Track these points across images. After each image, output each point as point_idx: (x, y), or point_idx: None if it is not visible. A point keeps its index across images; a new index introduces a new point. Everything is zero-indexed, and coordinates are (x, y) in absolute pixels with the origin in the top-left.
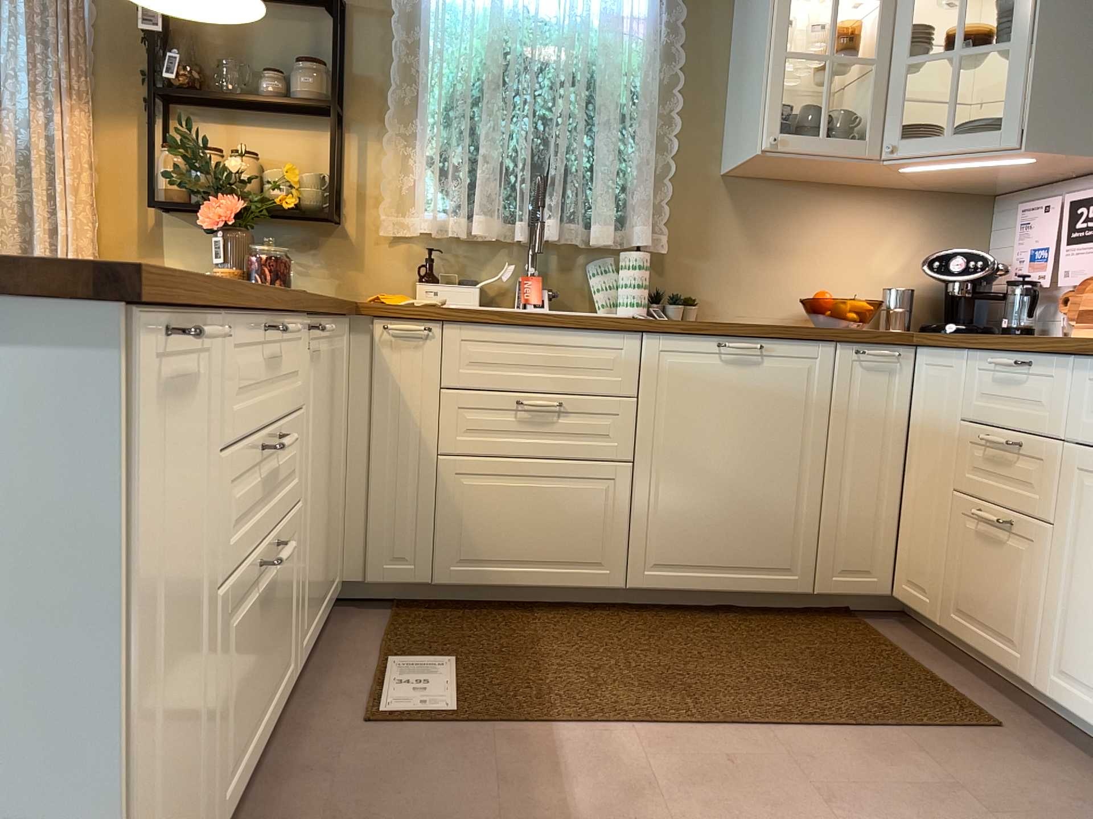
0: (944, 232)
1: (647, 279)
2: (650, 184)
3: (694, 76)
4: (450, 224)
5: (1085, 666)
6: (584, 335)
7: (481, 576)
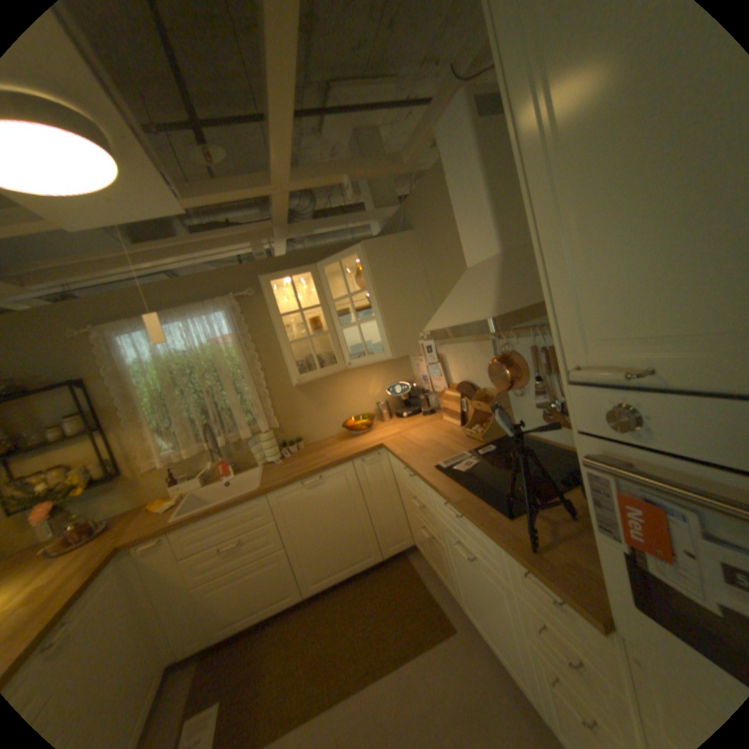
0: (392, 370)
1: (273, 444)
2: (261, 400)
3: (263, 348)
4: (173, 456)
5: (471, 610)
6: (238, 507)
7: (233, 630)
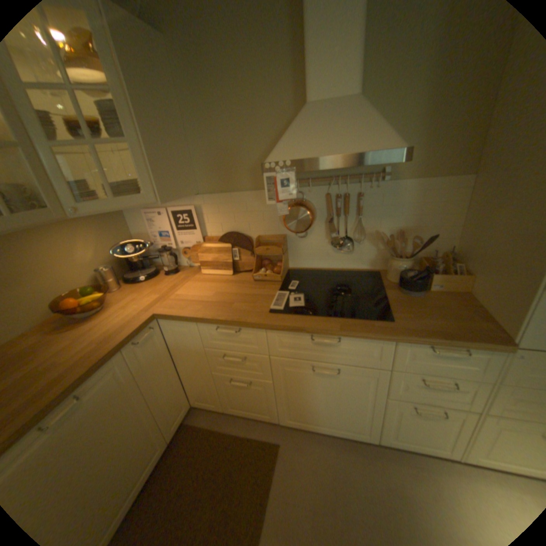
0: (104, 227)
1: None
2: None
3: None
4: None
5: (300, 416)
6: None
7: None
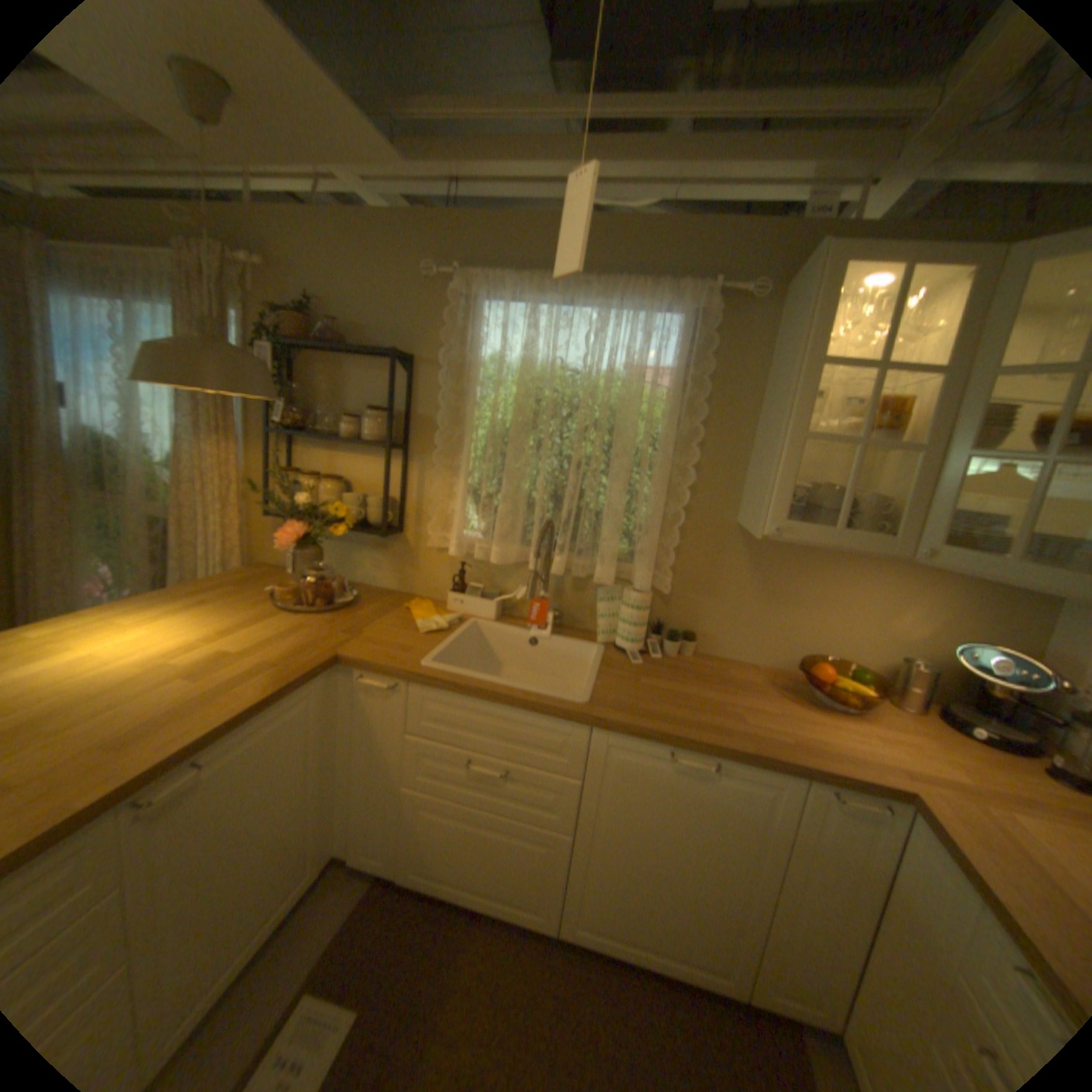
0: (995, 606)
1: (642, 620)
2: (662, 525)
3: (719, 424)
4: (478, 547)
5: None
6: (534, 717)
7: (433, 891)
